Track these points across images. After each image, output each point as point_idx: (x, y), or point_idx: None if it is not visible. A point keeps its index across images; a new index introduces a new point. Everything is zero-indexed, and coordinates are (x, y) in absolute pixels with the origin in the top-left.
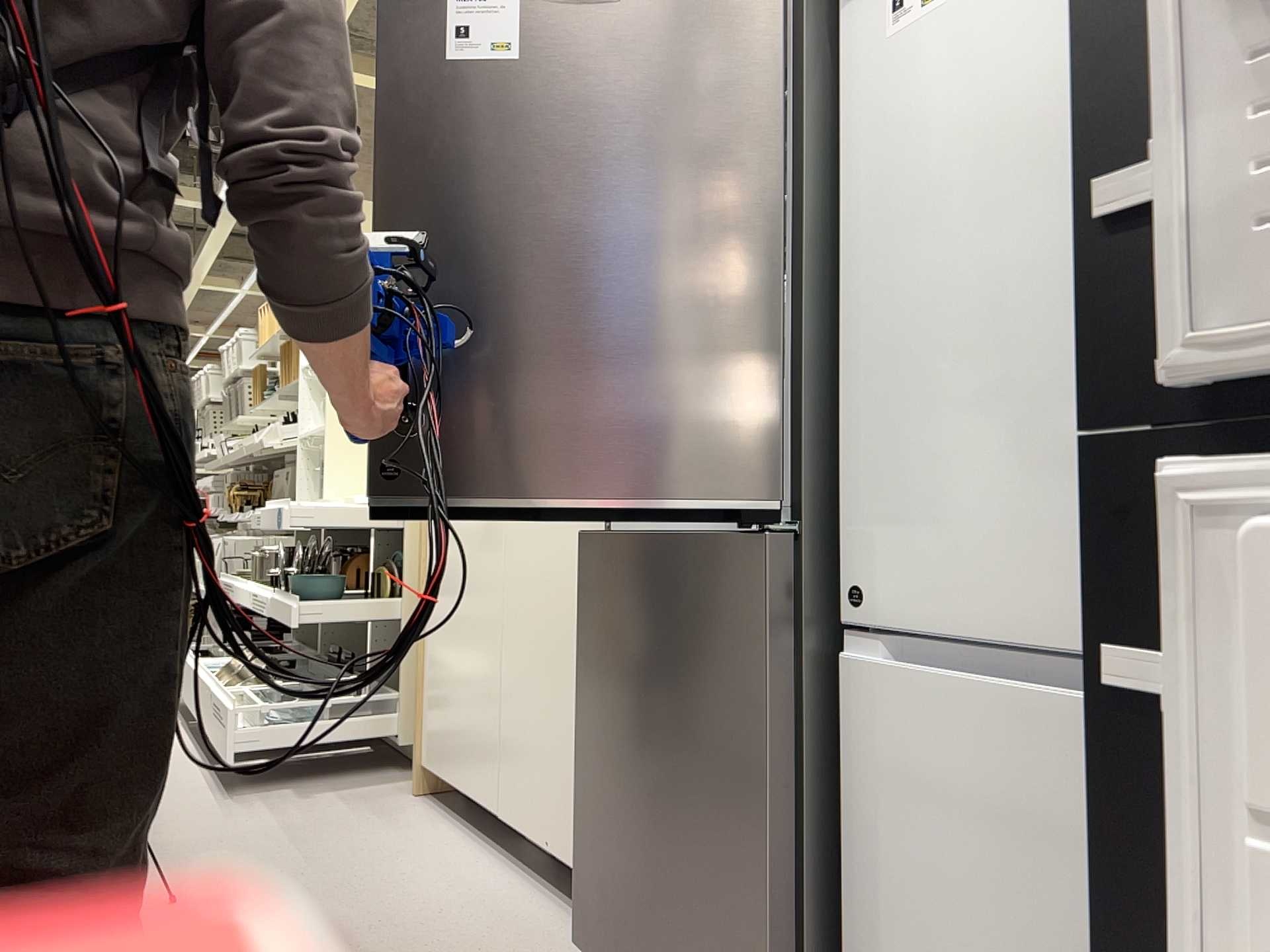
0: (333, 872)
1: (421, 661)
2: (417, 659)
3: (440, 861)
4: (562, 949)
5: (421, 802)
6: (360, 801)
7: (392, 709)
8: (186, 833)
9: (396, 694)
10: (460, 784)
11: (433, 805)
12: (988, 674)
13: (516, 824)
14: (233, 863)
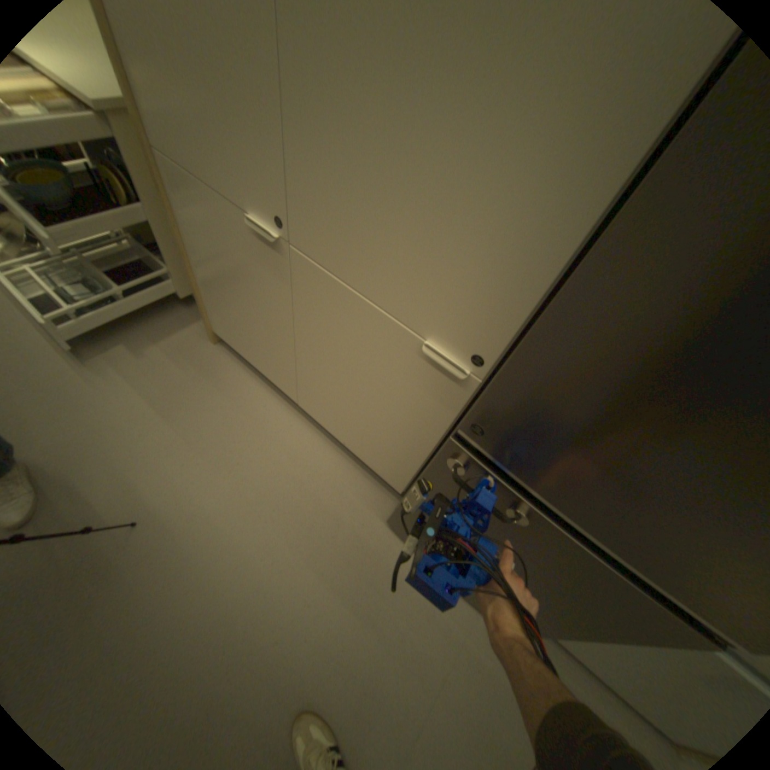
0: (212, 454)
1: (193, 279)
2: (187, 276)
3: (268, 425)
4: (371, 505)
5: (220, 351)
6: (180, 356)
7: (161, 272)
8: (79, 423)
9: (163, 267)
10: (255, 366)
11: (230, 354)
12: None
13: (314, 417)
14: (140, 456)
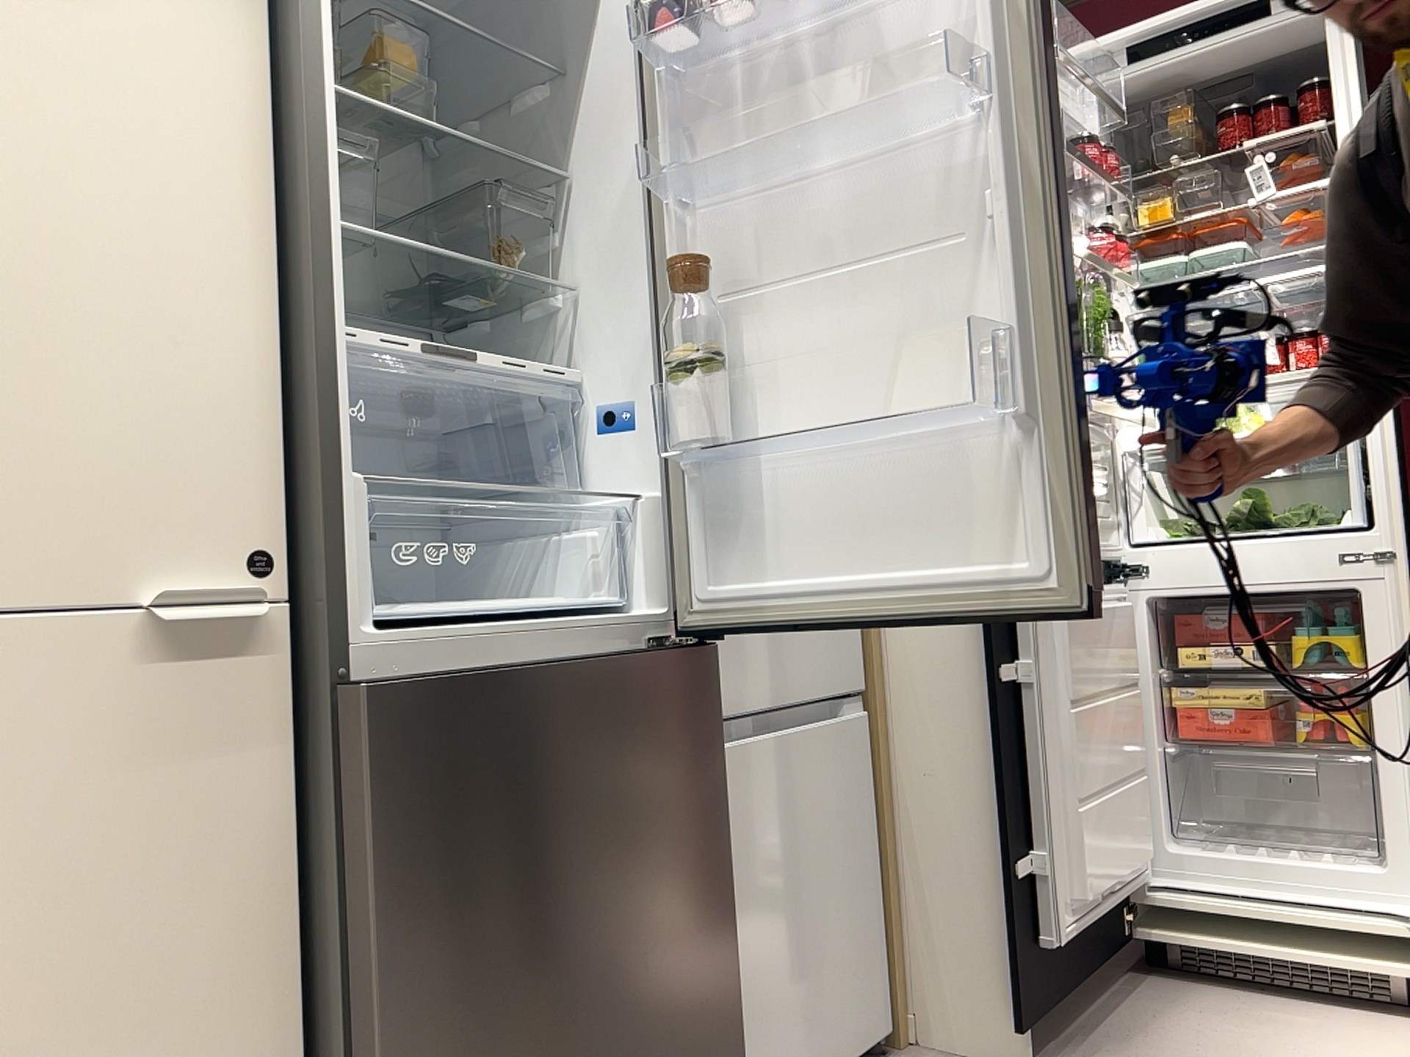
0: None
1: None
2: None
3: None
4: None
5: None
6: None
7: None
8: None
9: None
10: None
11: None
12: (757, 730)
13: None
14: None
